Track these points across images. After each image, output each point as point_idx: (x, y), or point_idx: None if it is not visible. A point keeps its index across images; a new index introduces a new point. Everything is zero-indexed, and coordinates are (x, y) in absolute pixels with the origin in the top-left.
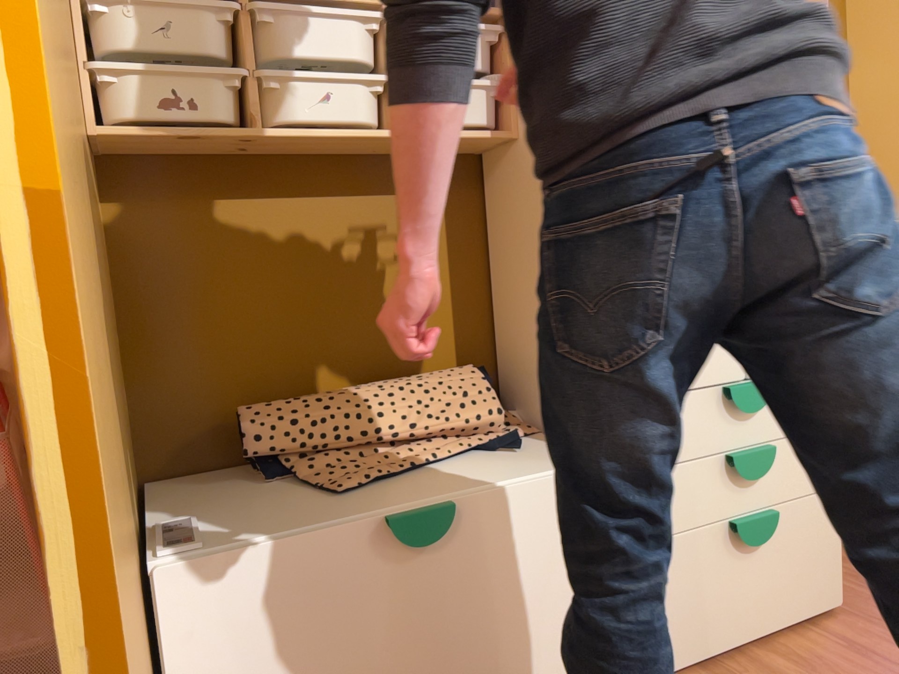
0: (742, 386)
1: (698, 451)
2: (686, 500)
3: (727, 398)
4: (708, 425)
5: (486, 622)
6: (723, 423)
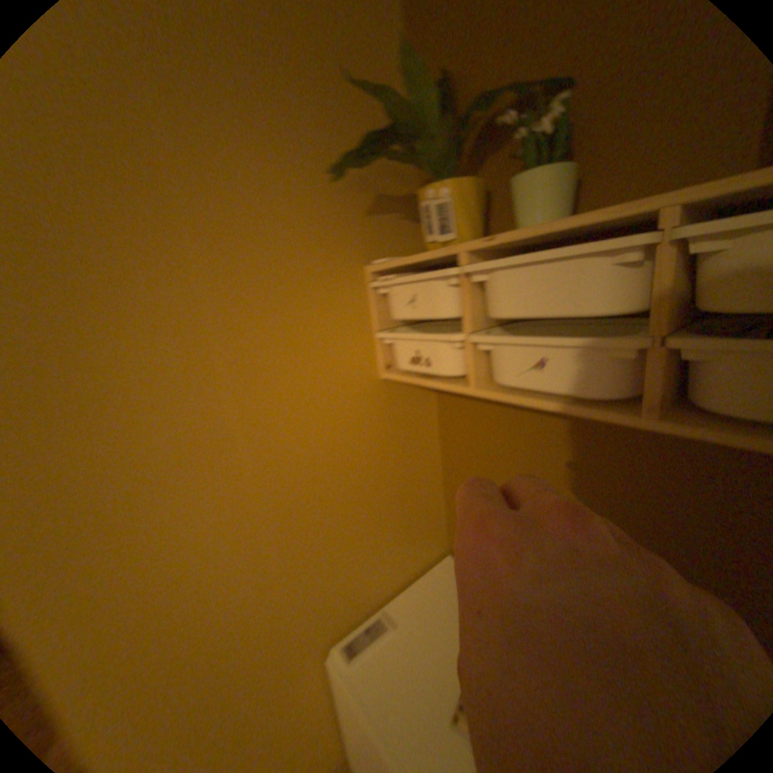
0: None
1: None
2: None
3: None
4: None
5: None
6: None
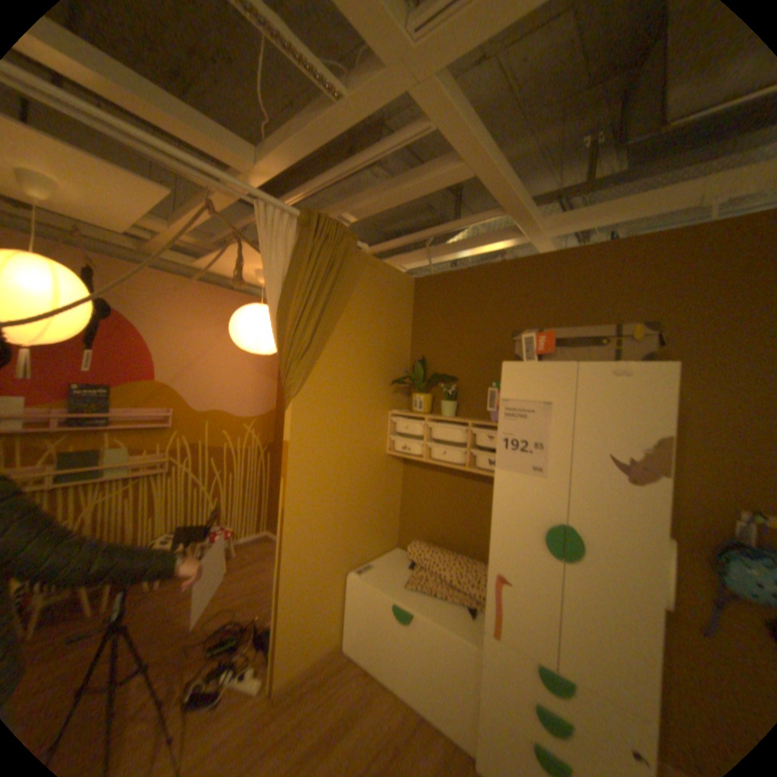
0: (545, 672)
1: (517, 684)
2: (506, 703)
3: (539, 672)
4: (526, 677)
5: (419, 667)
6: (536, 683)
